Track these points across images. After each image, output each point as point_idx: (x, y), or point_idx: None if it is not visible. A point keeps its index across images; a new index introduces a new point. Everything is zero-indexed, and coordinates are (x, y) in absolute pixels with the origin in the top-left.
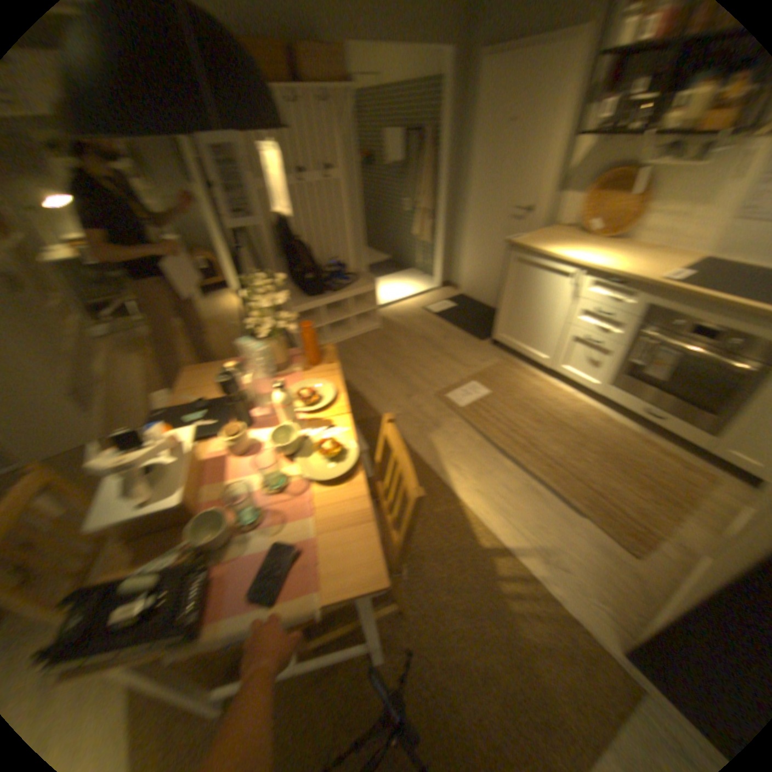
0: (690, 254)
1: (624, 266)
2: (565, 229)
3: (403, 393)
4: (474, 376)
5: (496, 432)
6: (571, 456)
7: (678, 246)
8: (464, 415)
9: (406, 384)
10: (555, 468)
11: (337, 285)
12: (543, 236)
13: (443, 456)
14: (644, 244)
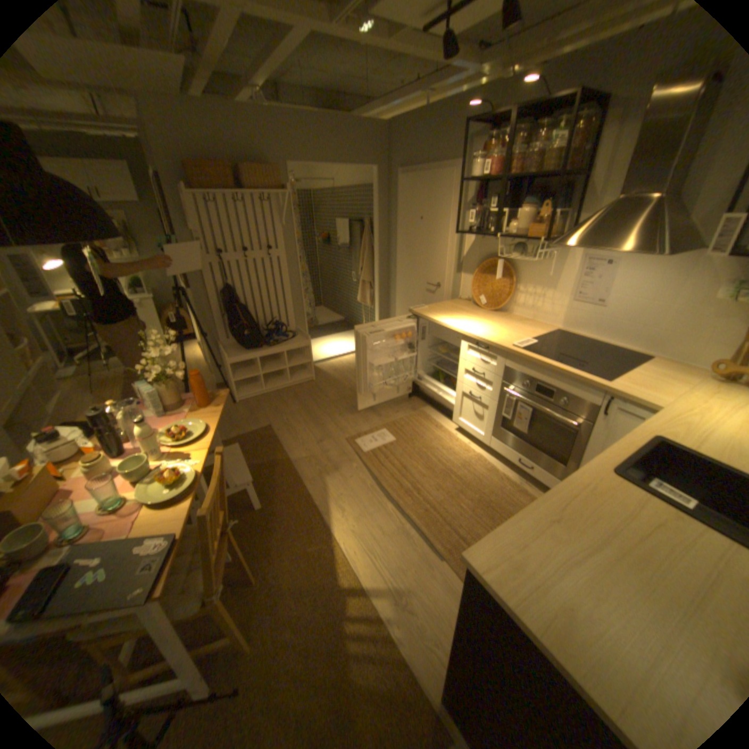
0: (547, 326)
1: (488, 334)
2: (461, 303)
3: (315, 438)
4: (383, 425)
5: (386, 476)
6: (448, 501)
7: (540, 320)
8: (363, 460)
9: (320, 430)
10: (429, 512)
11: (274, 340)
12: (439, 307)
13: (332, 497)
14: (516, 317)
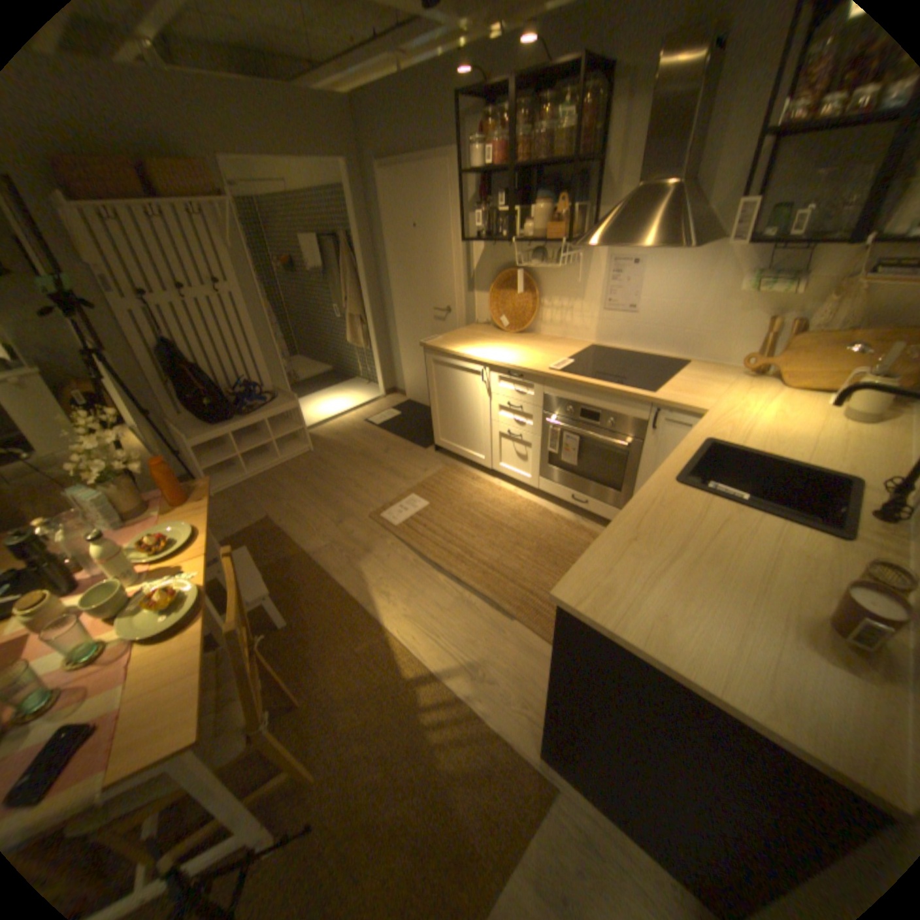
0: (579, 344)
1: (519, 360)
2: (479, 328)
3: (330, 521)
4: (412, 489)
5: (430, 546)
6: (504, 557)
7: (571, 337)
8: (397, 534)
9: (335, 510)
10: (487, 574)
11: (246, 408)
12: (455, 337)
13: (370, 584)
14: (544, 337)
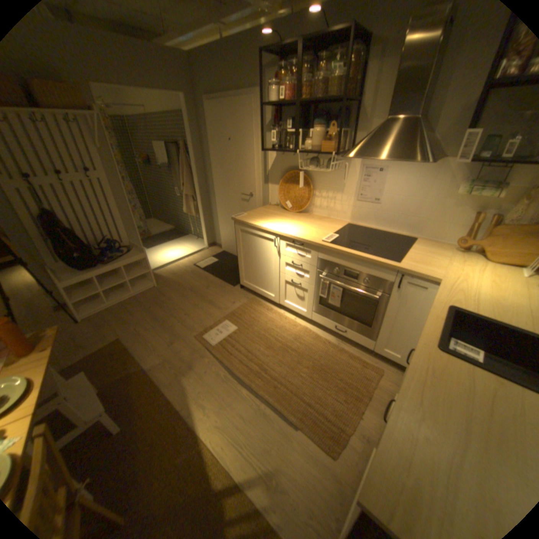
0: (340, 222)
1: (300, 233)
2: (272, 208)
3: (165, 342)
4: (224, 316)
5: (236, 364)
6: (289, 373)
7: (334, 217)
8: (213, 353)
9: (169, 333)
10: (278, 388)
11: (109, 257)
12: (256, 213)
13: (191, 397)
14: (316, 216)
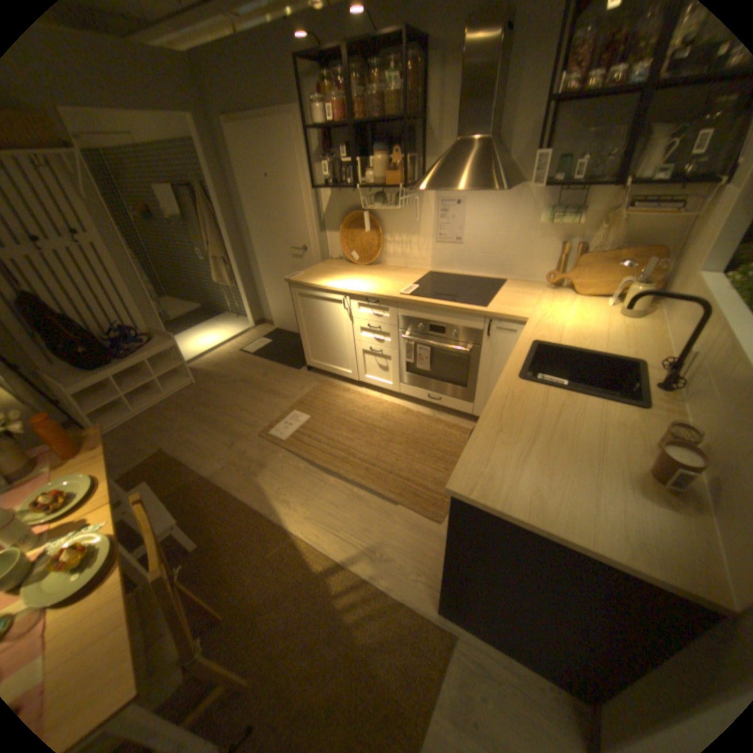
0: (419, 271)
1: (374, 288)
2: (334, 263)
3: (223, 444)
4: (293, 405)
5: (317, 453)
6: (381, 453)
7: (411, 266)
8: (286, 447)
9: (226, 434)
10: (370, 469)
11: (124, 350)
12: (315, 271)
13: (269, 496)
14: (390, 267)
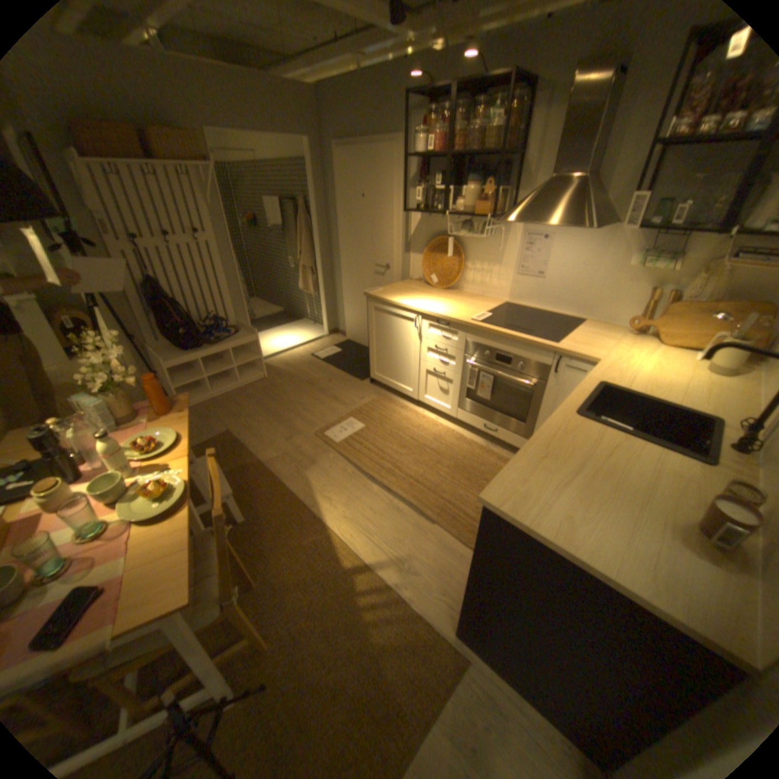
0: (496, 301)
1: (446, 311)
2: (413, 283)
3: (282, 437)
4: (351, 413)
5: (365, 461)
6: (427, 473)
7: (488, 295)
8: (338, 449)
9: (286, 428)
10: (413, 486)
11: (214, 338)
12: (393, 289)
13: (315, 490)
14: (467, 294)
